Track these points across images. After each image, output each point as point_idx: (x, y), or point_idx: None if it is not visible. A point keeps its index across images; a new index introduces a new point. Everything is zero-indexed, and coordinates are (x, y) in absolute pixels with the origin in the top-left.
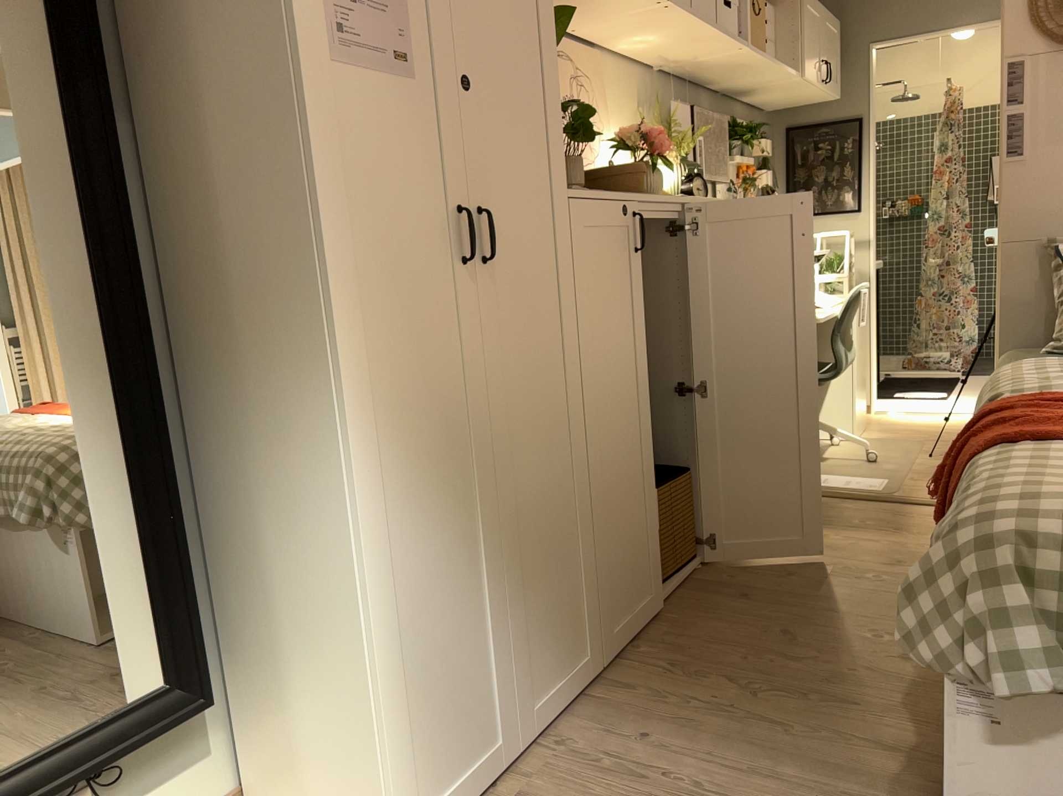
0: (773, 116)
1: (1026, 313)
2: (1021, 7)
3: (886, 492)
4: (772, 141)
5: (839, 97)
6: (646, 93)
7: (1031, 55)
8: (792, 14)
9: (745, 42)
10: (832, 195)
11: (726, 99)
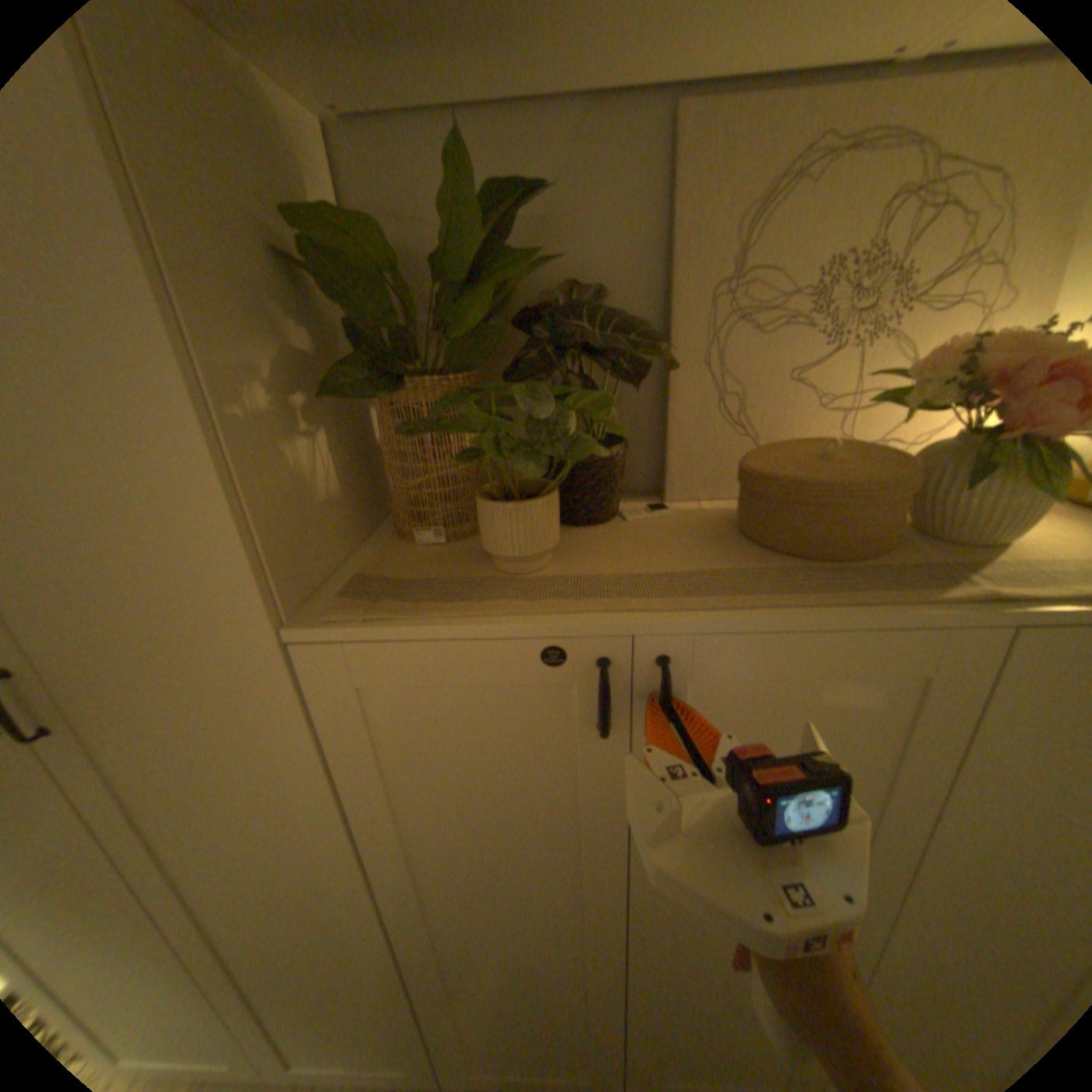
0: None
1: None
2: None
3: None
4: None
5: None
6: None
7: None
8: None
9: None
10: None
11: None
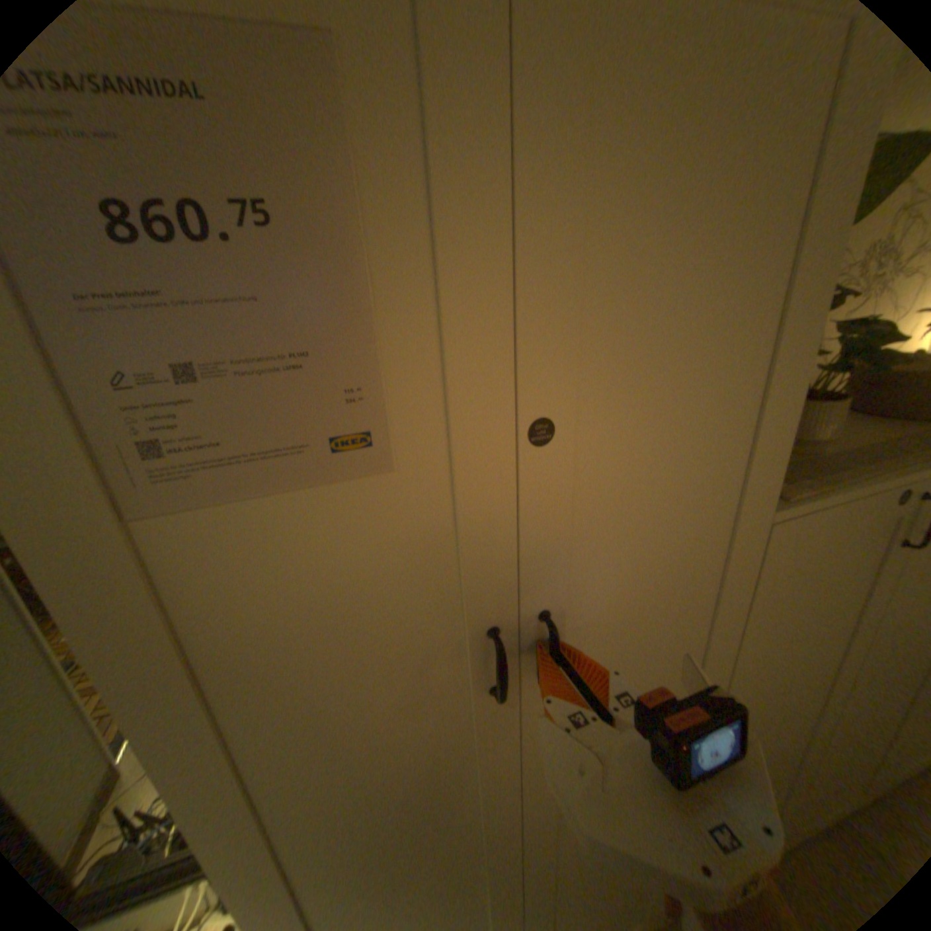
0: None
1: None
2: None
3: None
4: None
5: None
6: None
7: None
8: None
9: None
10: None
11: None
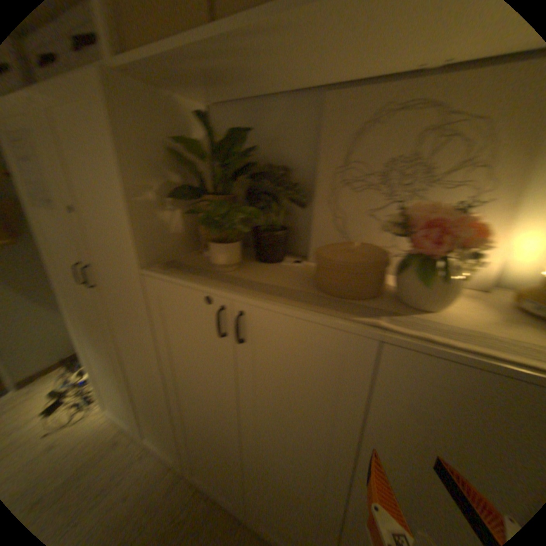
0: None
1: None
2: None
3: None
4: None
5: None
6: None
7: None
8: None
9: None
10: None
11: None
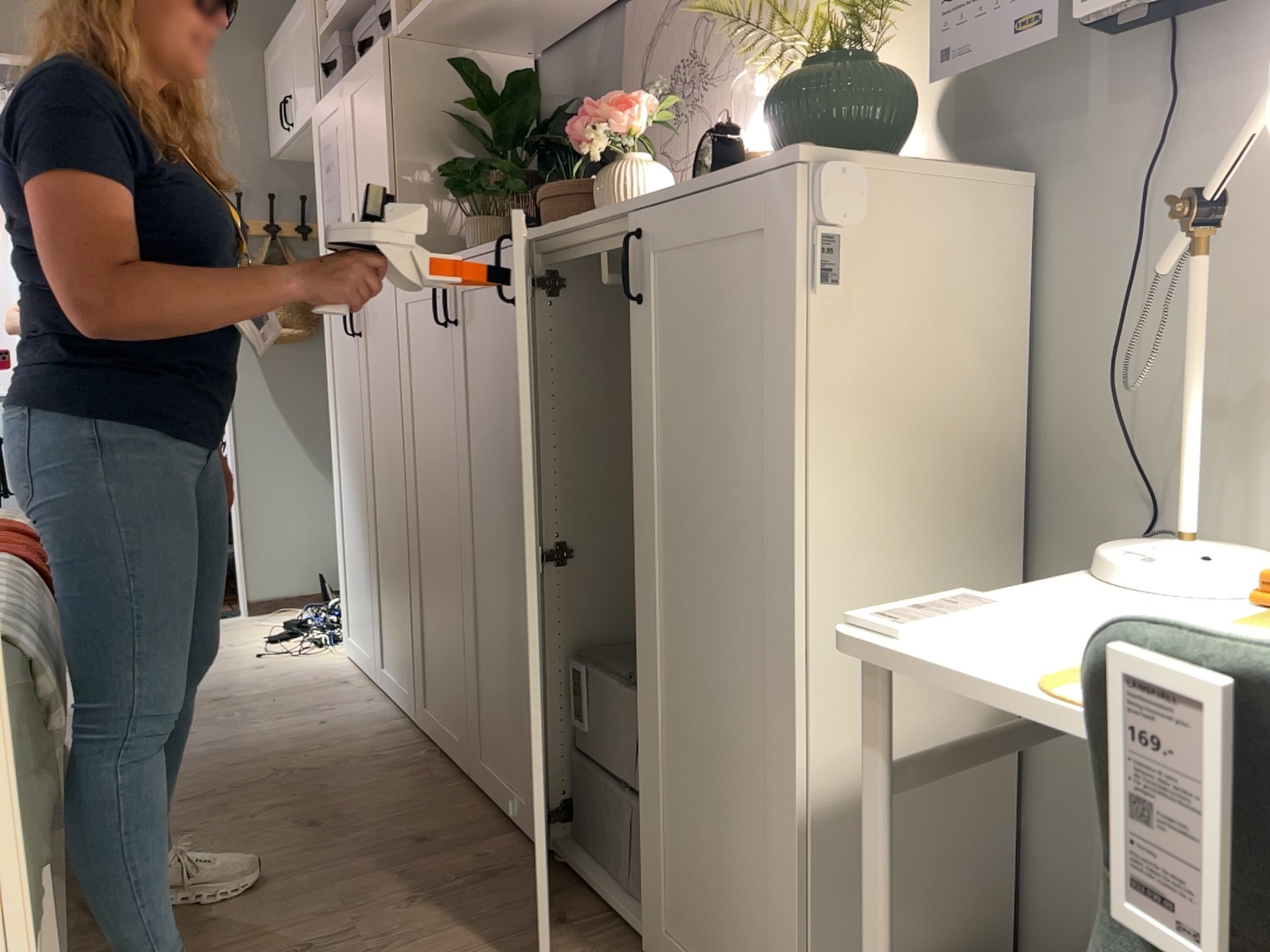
0: None
1: None
2: None
3: None
4: None
5: None
6: None
7: None
8: None
9: None
10: None
11: None
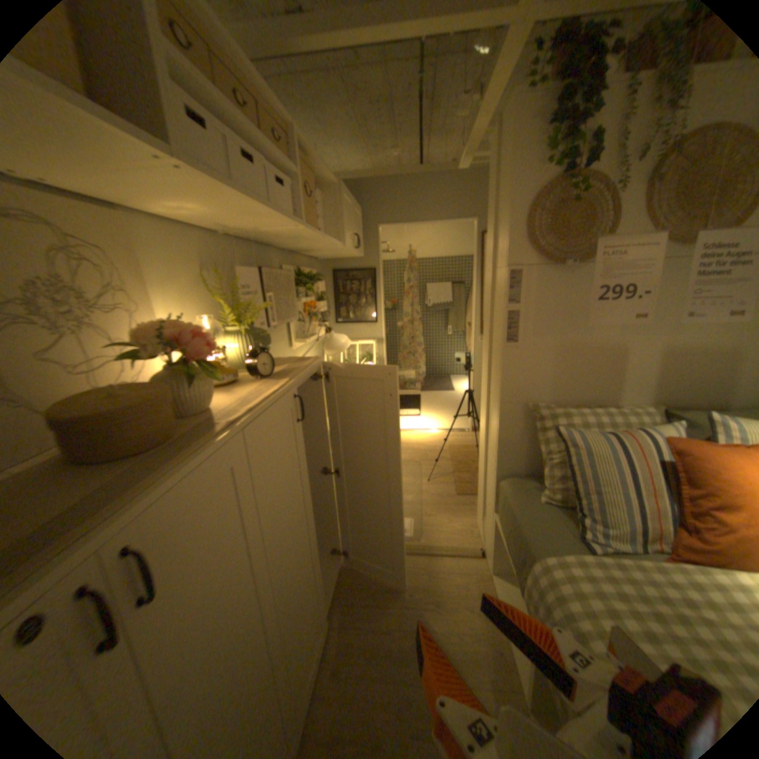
0: (325, 261)
1: (513, 450)
2: (521, 225)
3: (414, 537)
4: (325, 276)
5: (363, 253)
6: (211, 255)
7: (526, 265)
8: (335, 198)
9: (301, 219)
10: (361, 311)
11: (293, 253)
